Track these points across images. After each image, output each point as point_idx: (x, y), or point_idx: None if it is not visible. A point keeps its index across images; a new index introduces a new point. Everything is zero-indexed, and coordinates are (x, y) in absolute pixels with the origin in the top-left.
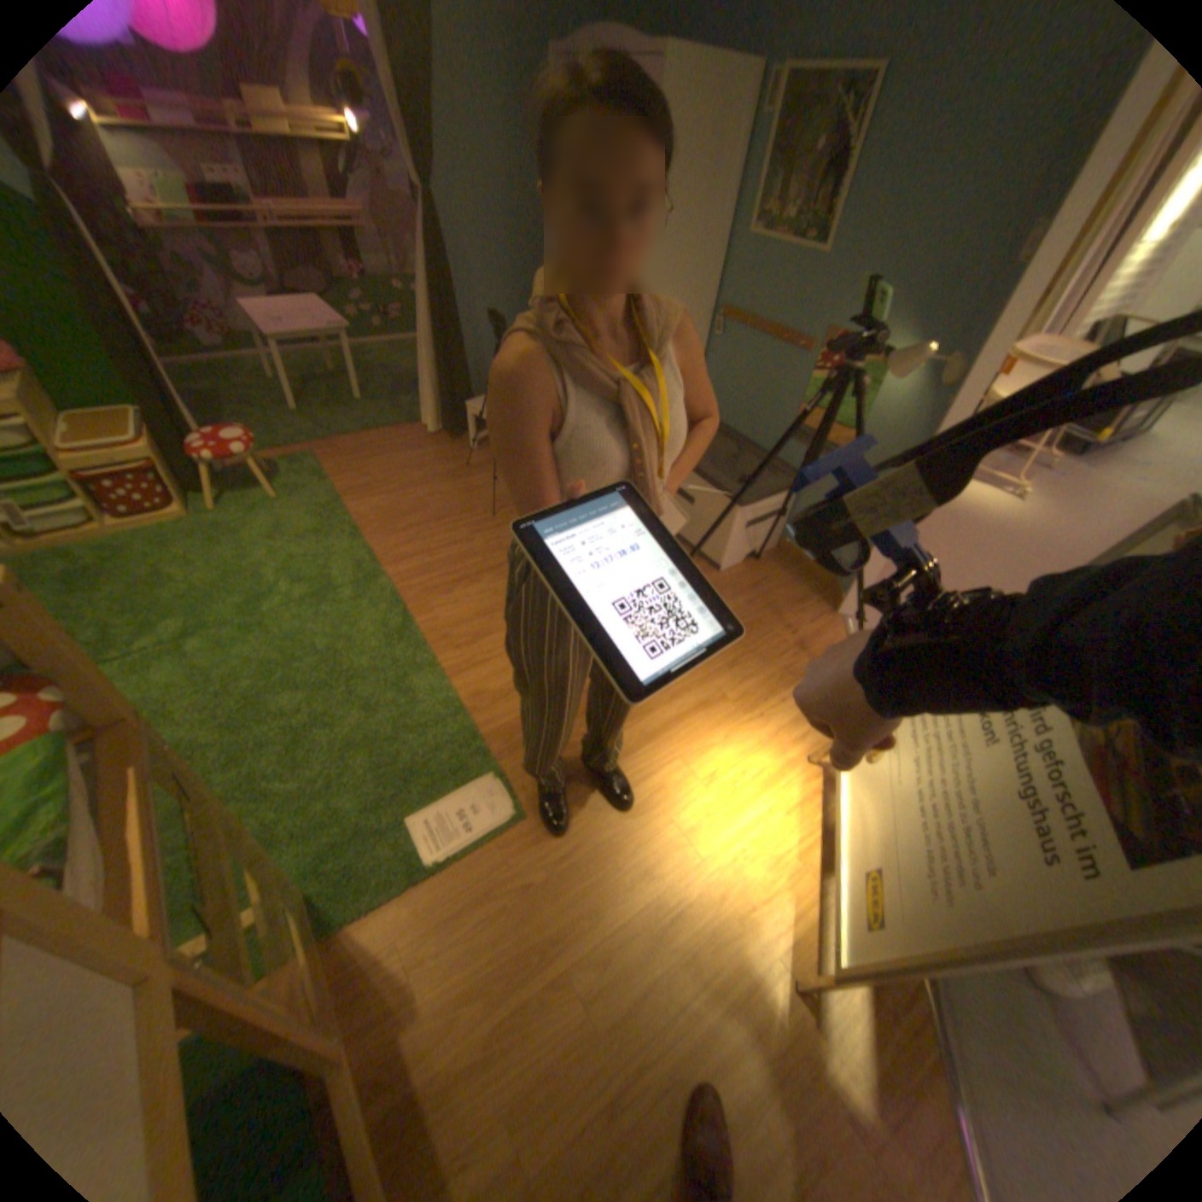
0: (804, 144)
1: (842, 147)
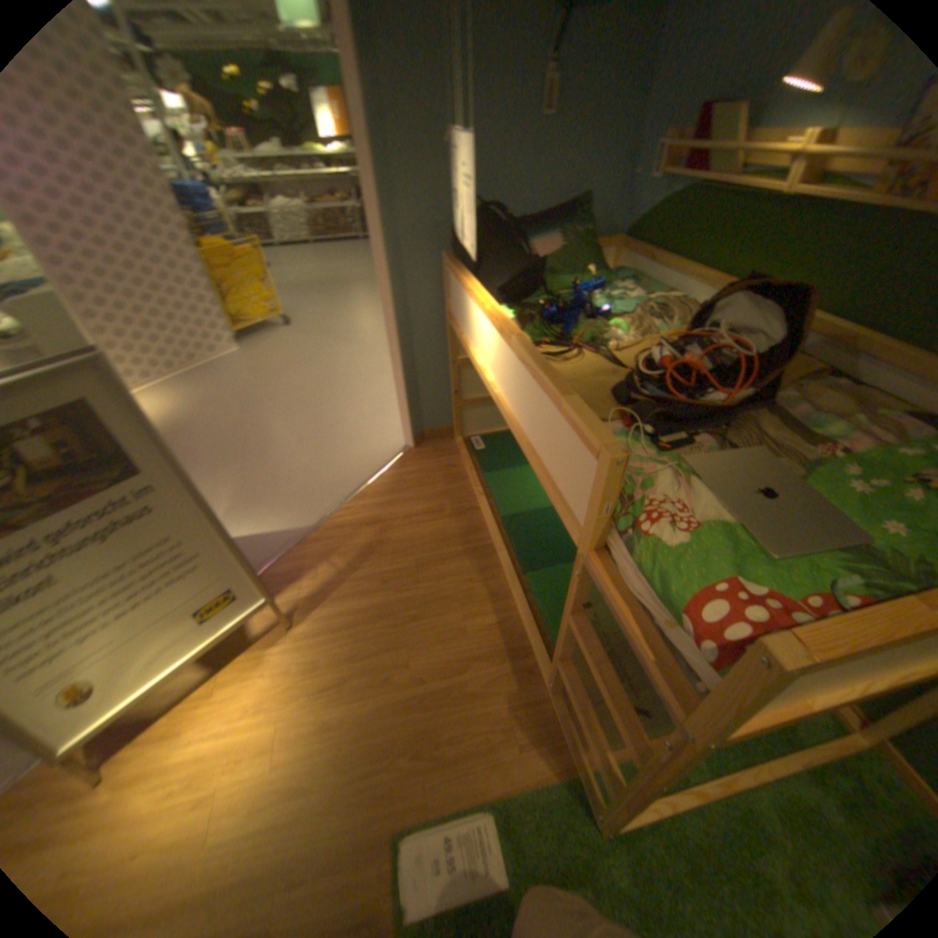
0: None
1: None
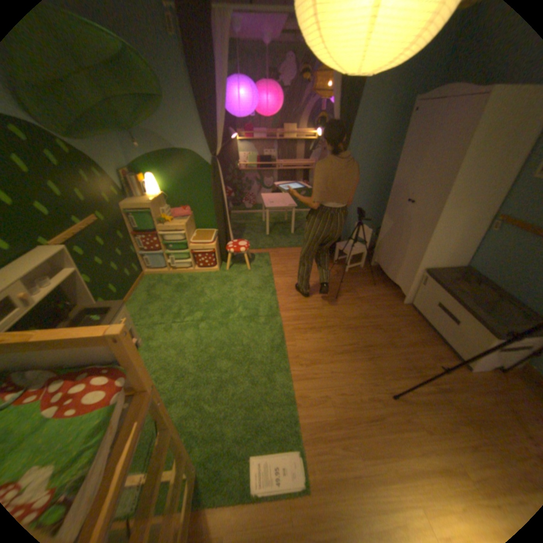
0: None
1: None
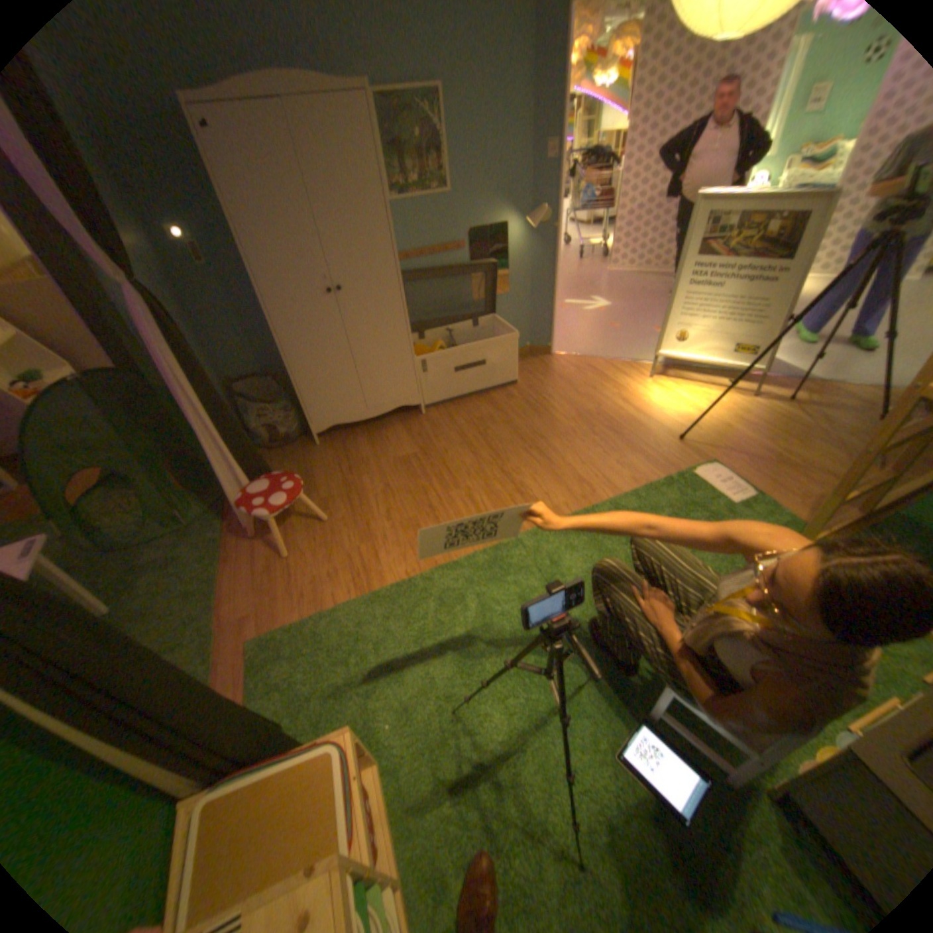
0: (403, 135)
1: (431, 131)
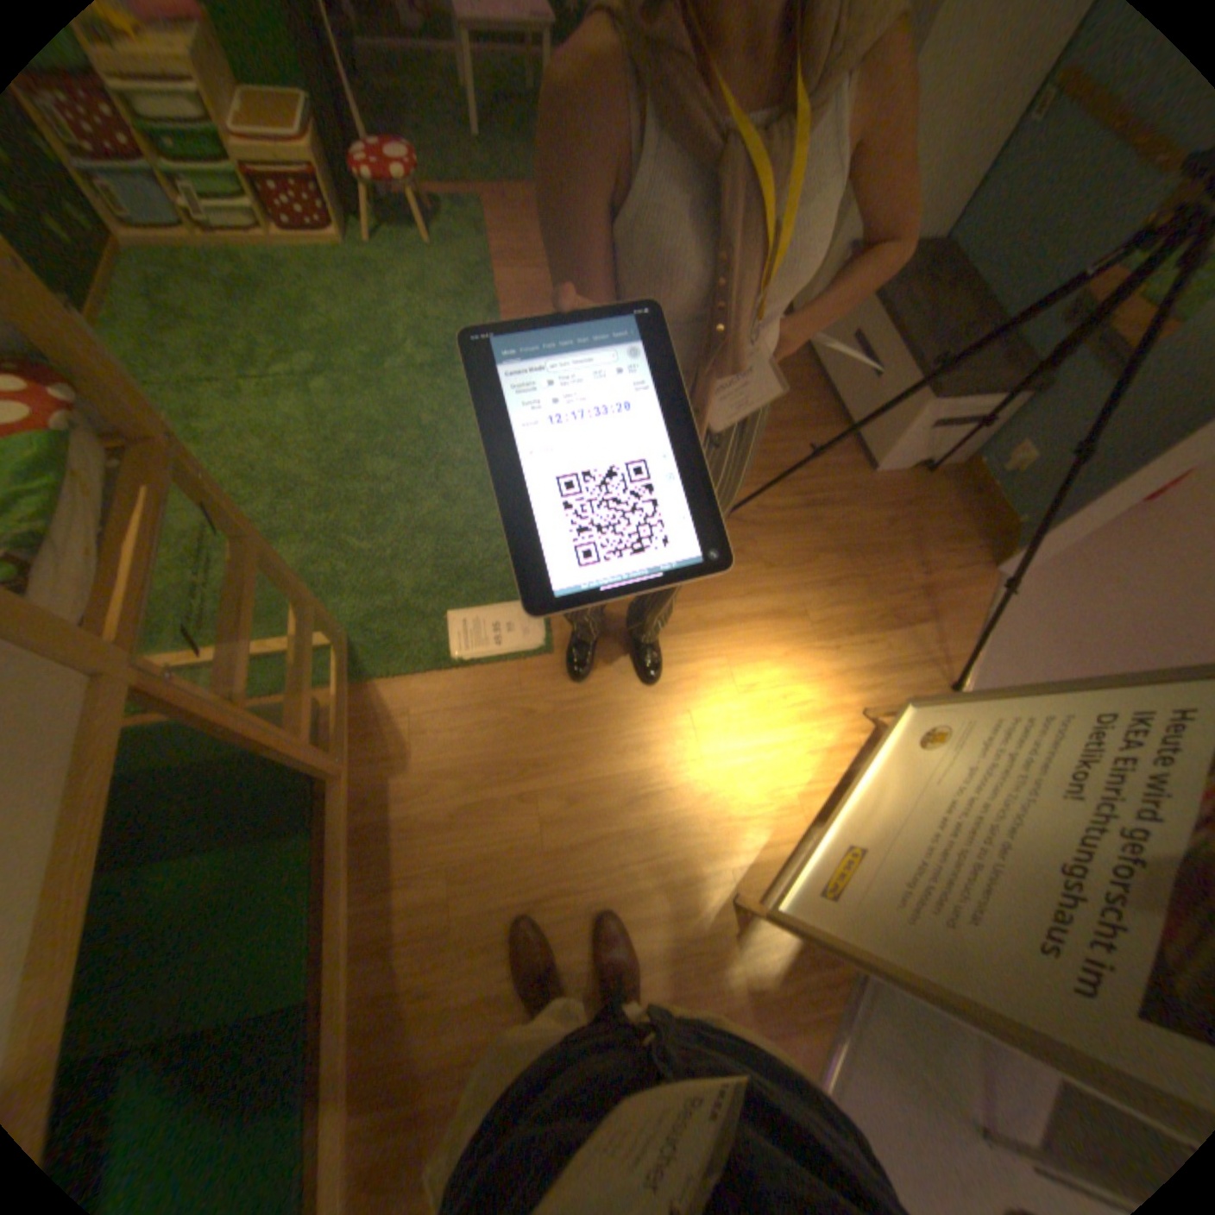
0: None
1: None
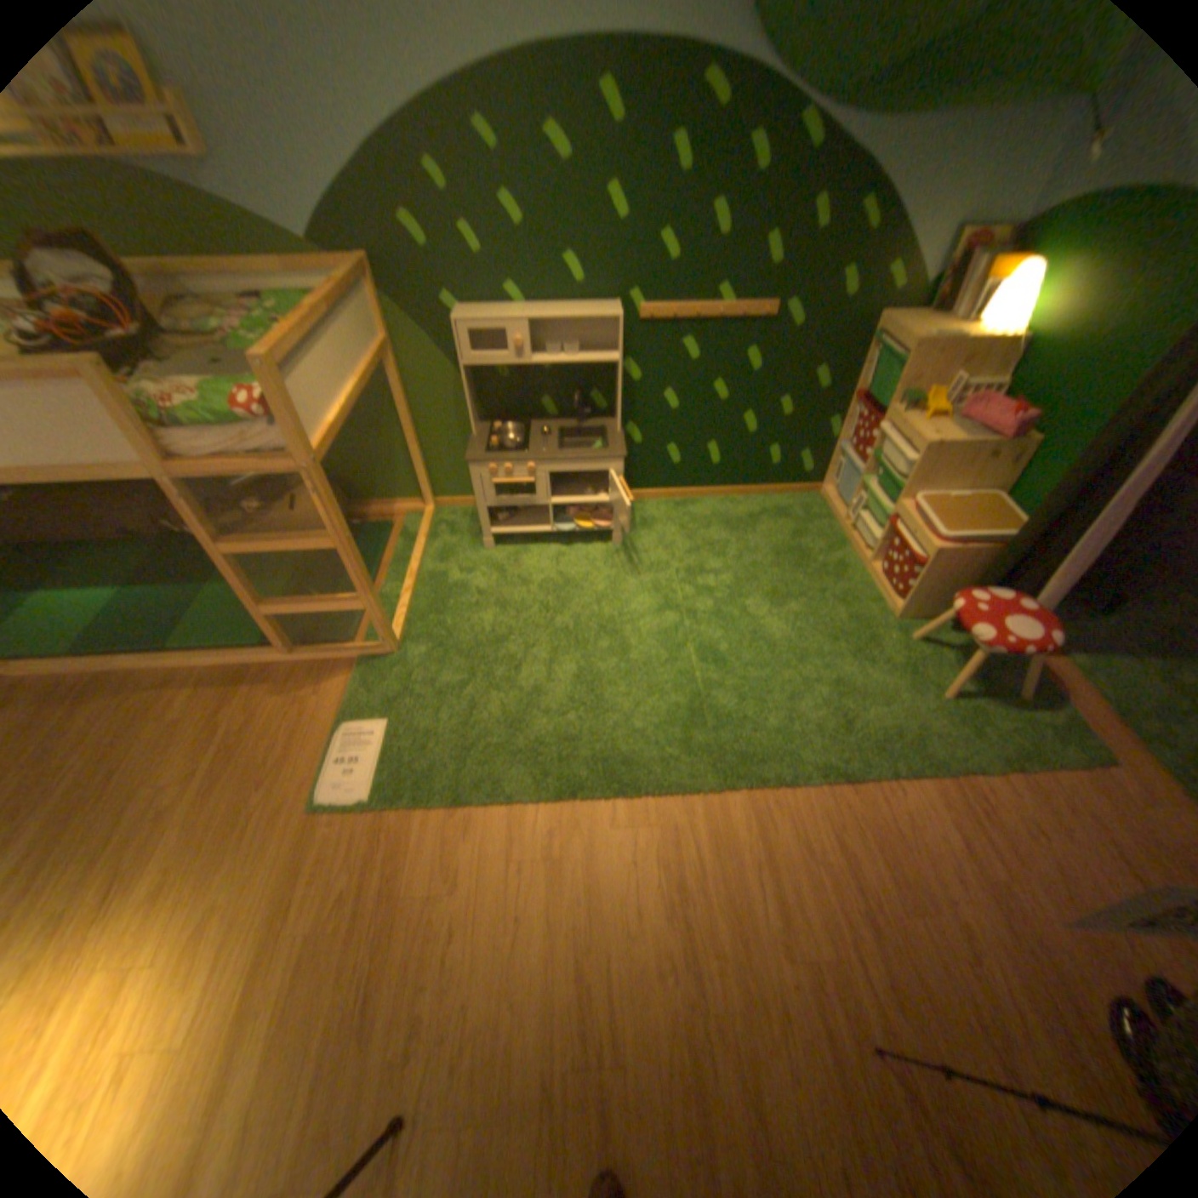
0: None
1: None
